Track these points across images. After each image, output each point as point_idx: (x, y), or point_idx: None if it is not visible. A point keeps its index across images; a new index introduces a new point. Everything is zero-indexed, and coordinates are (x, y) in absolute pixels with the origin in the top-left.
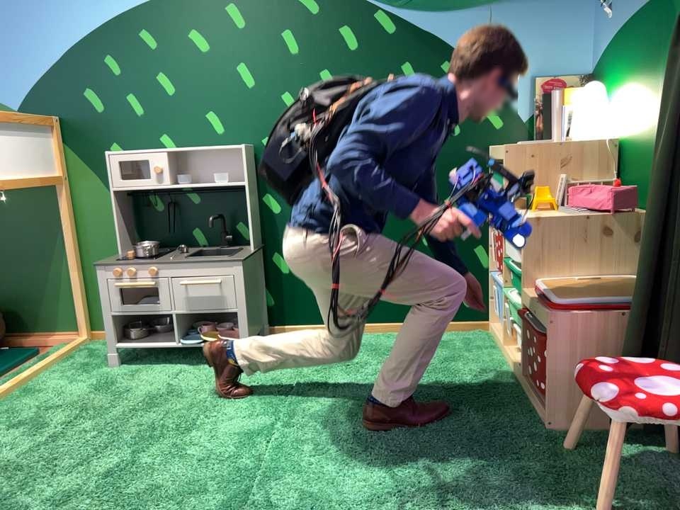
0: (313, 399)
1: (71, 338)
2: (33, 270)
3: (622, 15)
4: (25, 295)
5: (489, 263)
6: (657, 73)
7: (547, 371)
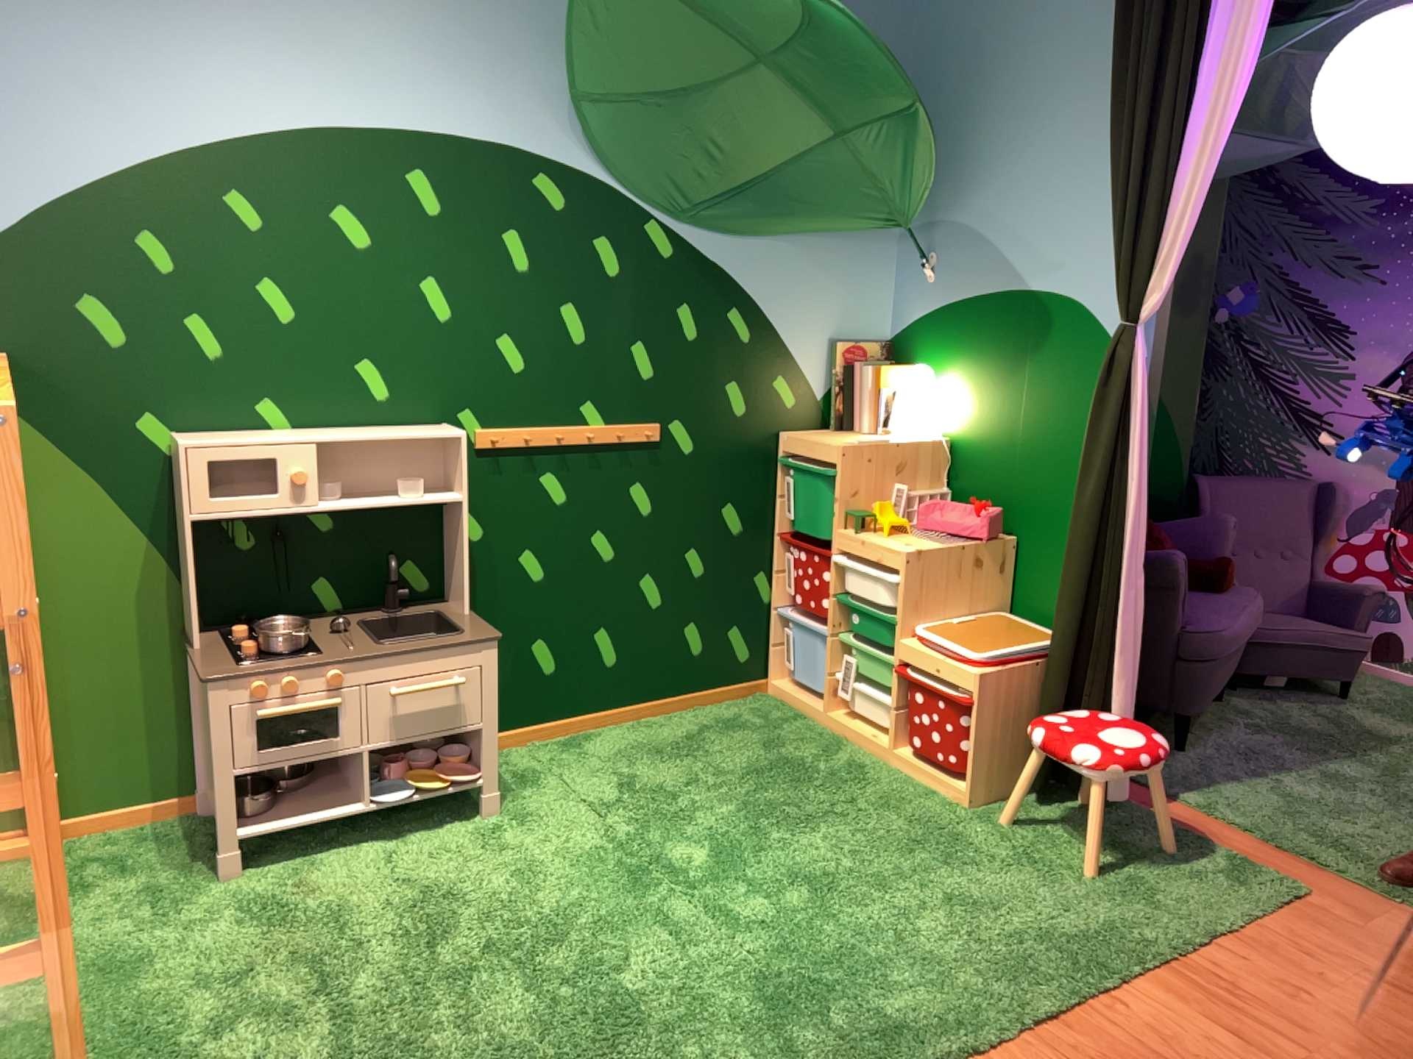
0: (678, 833)
1: None
2: None
3: (959, 299)
4: None
5: (778, 595)
6: (1020, 387)
7: (969, 735)
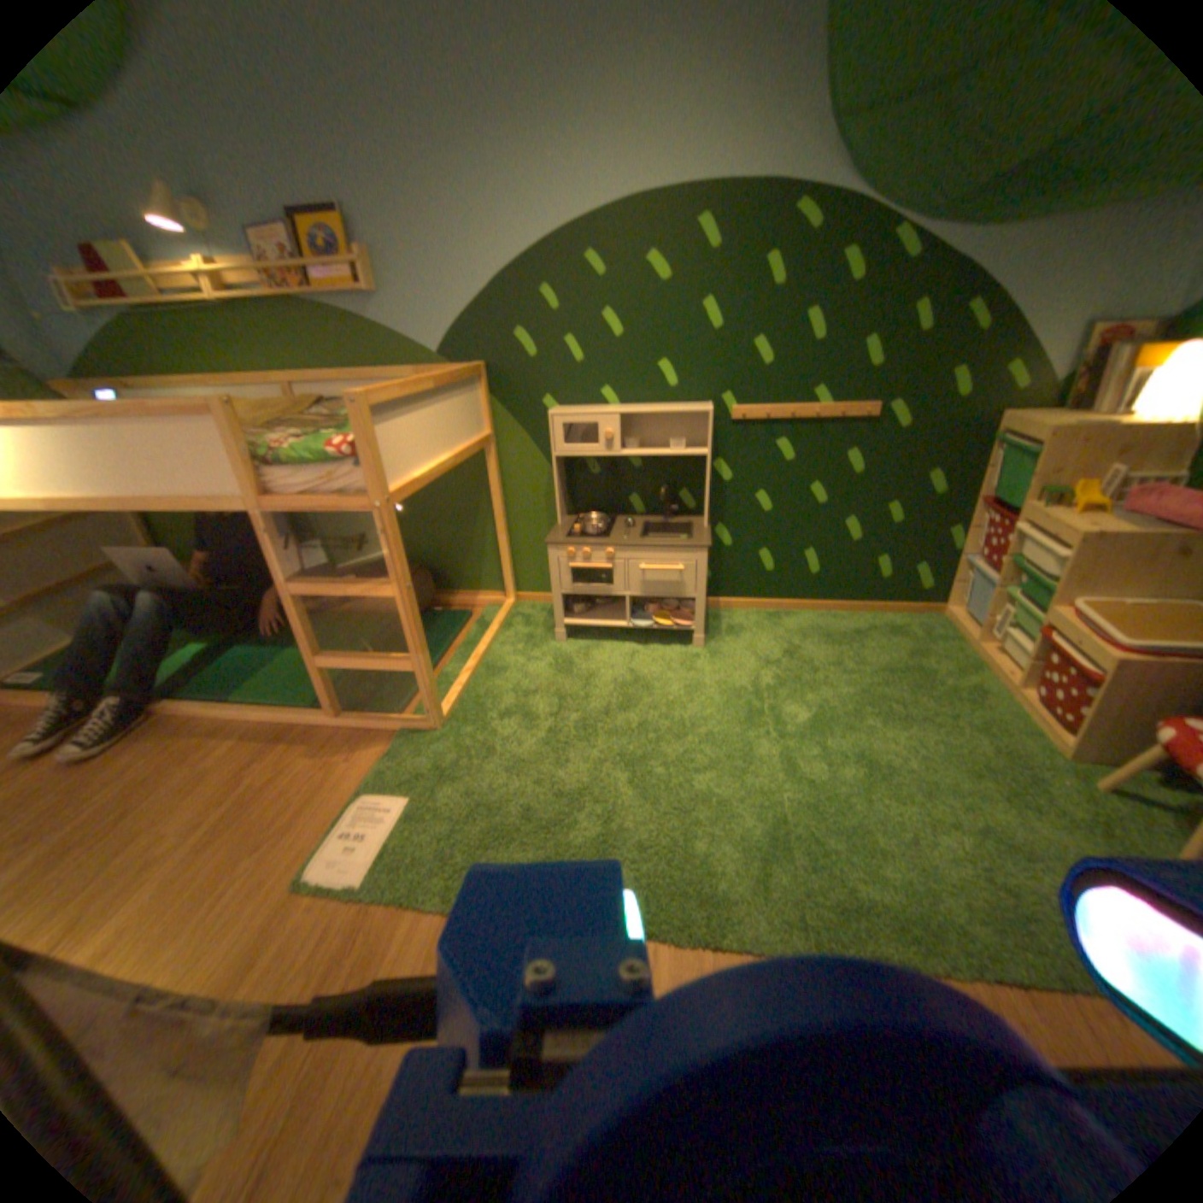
0: (794, 697)
1: (500, 596)
2: (458, 528)
3: None
4: (451, 552)
5: (967, 543)
6: None
7: (1090, 708)
